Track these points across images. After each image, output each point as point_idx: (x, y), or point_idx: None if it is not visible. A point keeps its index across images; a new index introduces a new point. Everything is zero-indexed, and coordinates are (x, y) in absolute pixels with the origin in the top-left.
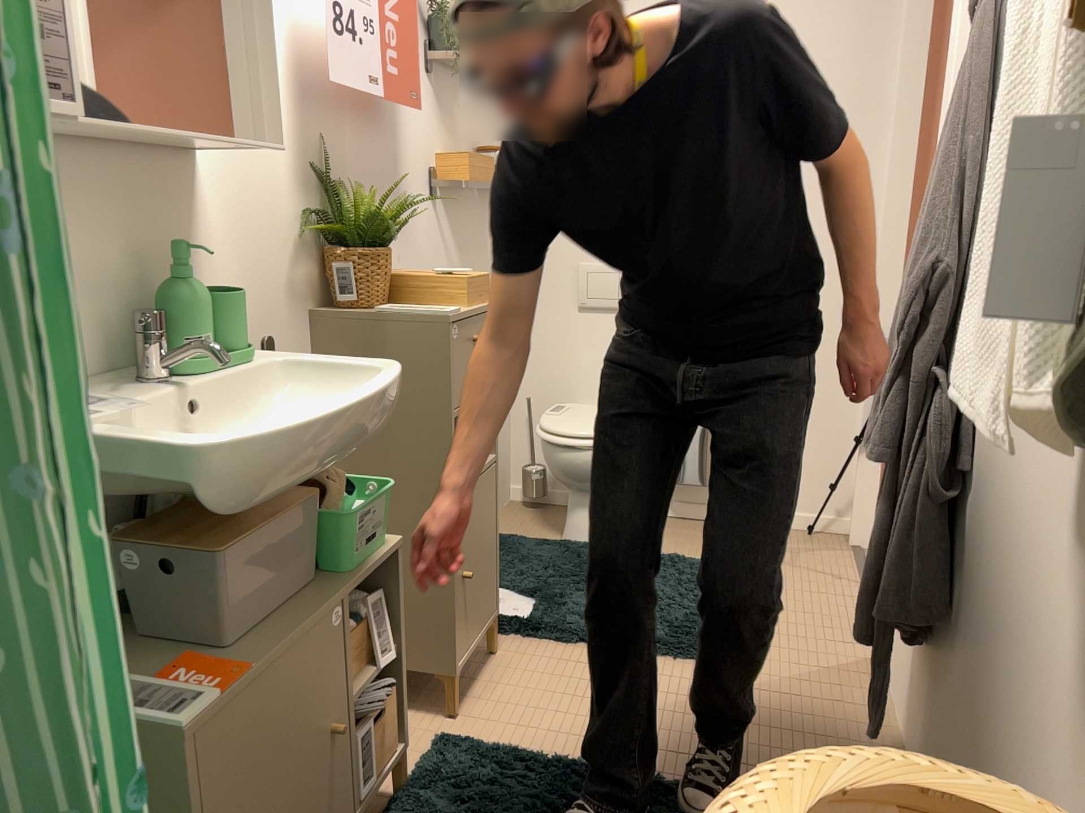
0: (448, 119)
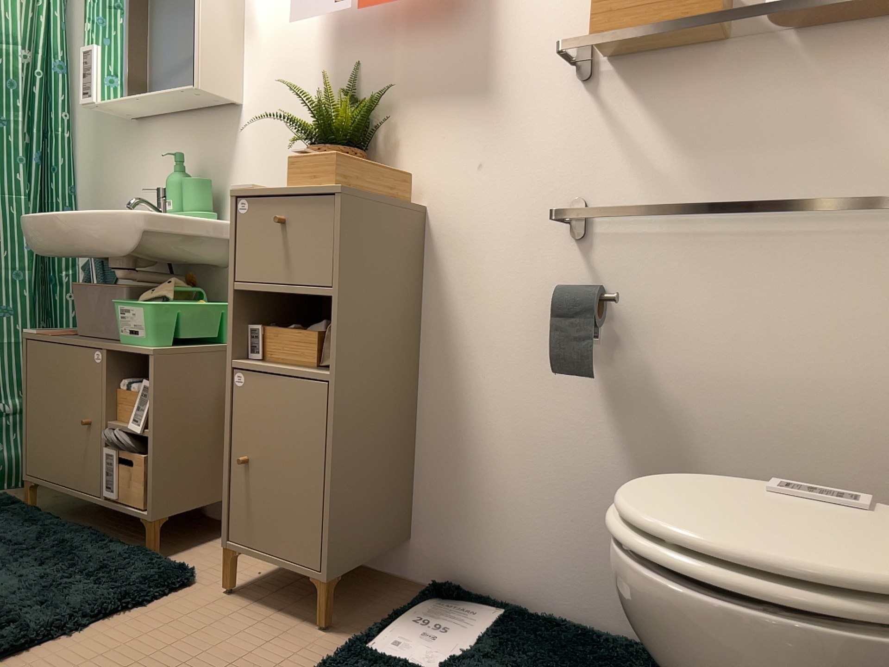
0: None
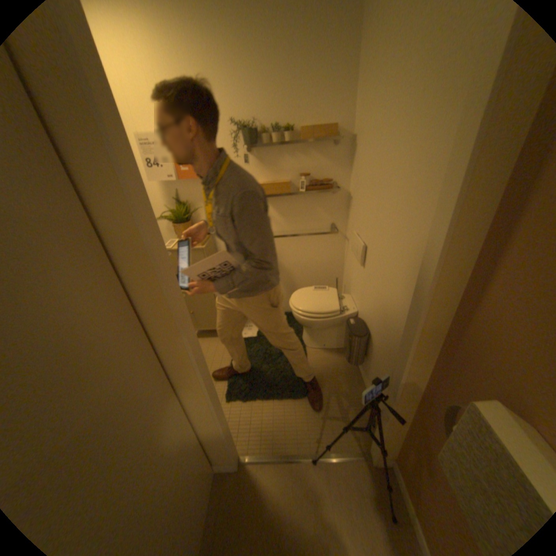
0: (267, 162)
